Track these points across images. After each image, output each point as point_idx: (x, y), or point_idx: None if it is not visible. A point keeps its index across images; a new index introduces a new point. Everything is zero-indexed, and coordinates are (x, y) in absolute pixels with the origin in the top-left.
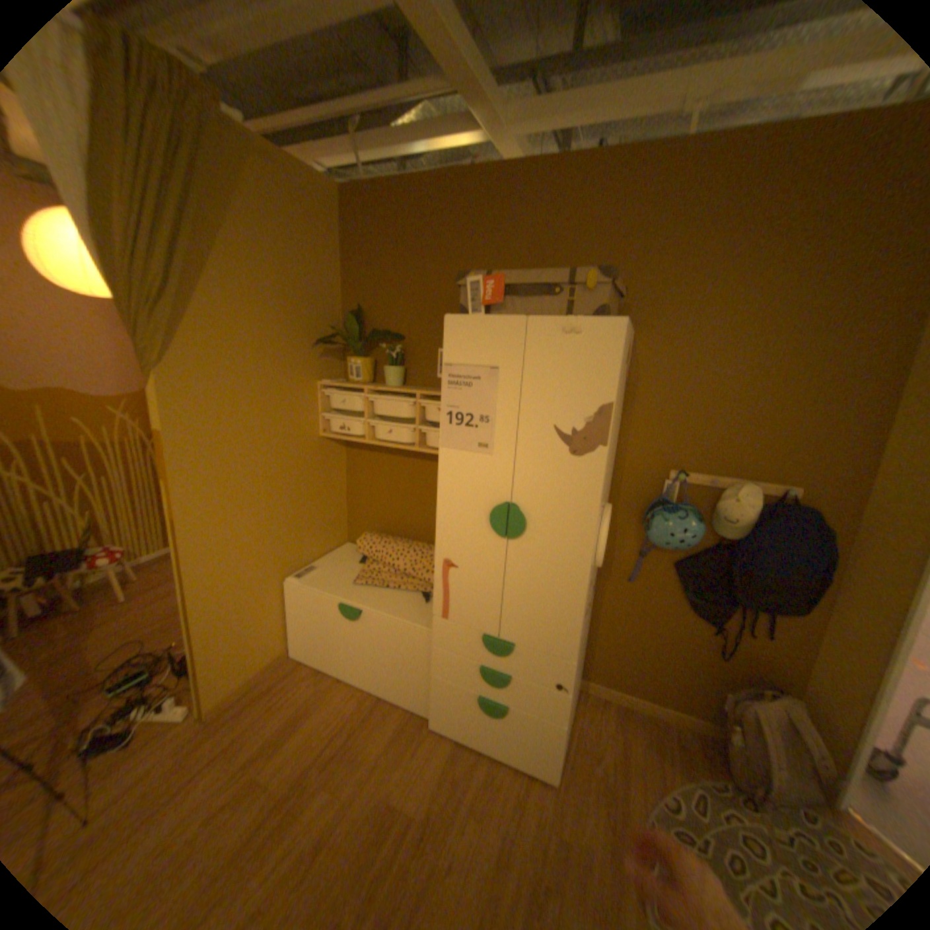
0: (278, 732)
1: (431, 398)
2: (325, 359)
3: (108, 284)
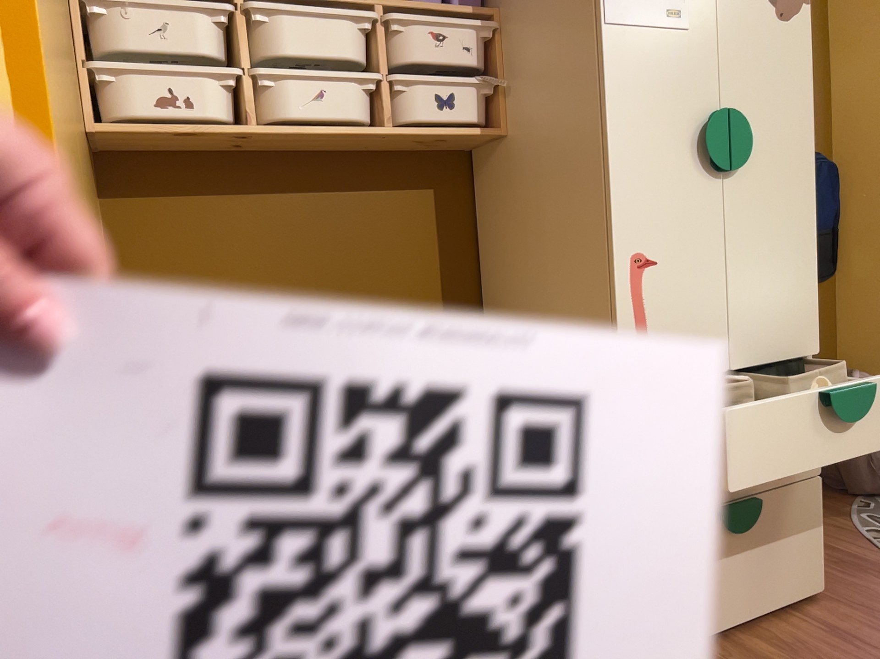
0: None
1: (414, 11)
2: None
3: None
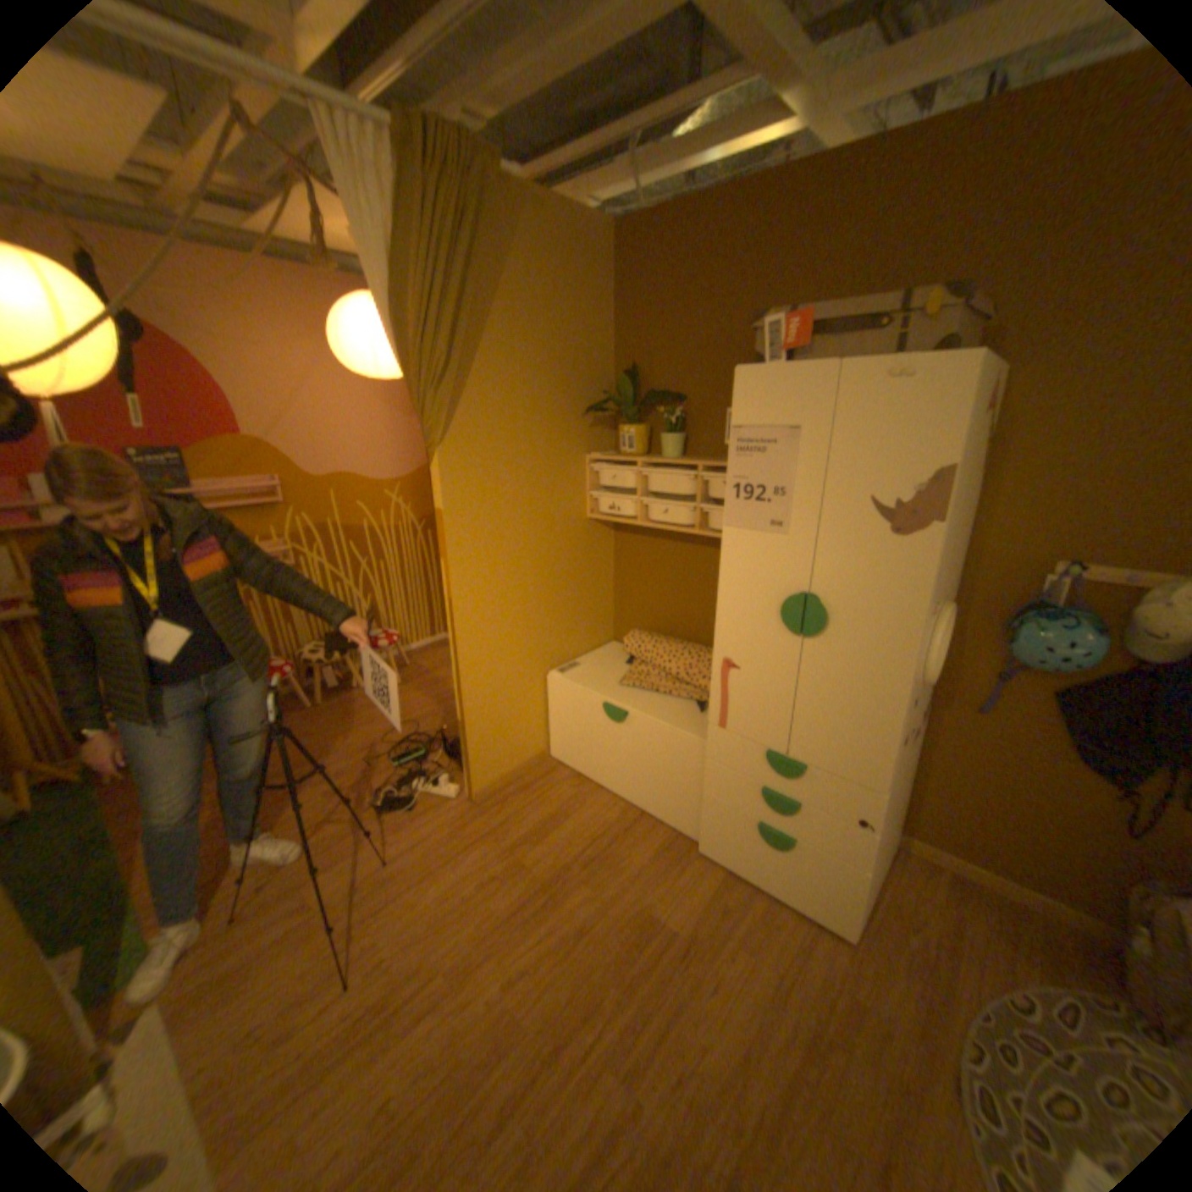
0: (541, 825)
1: (714, 470)
2: (594, 429)
3: (399, 367)
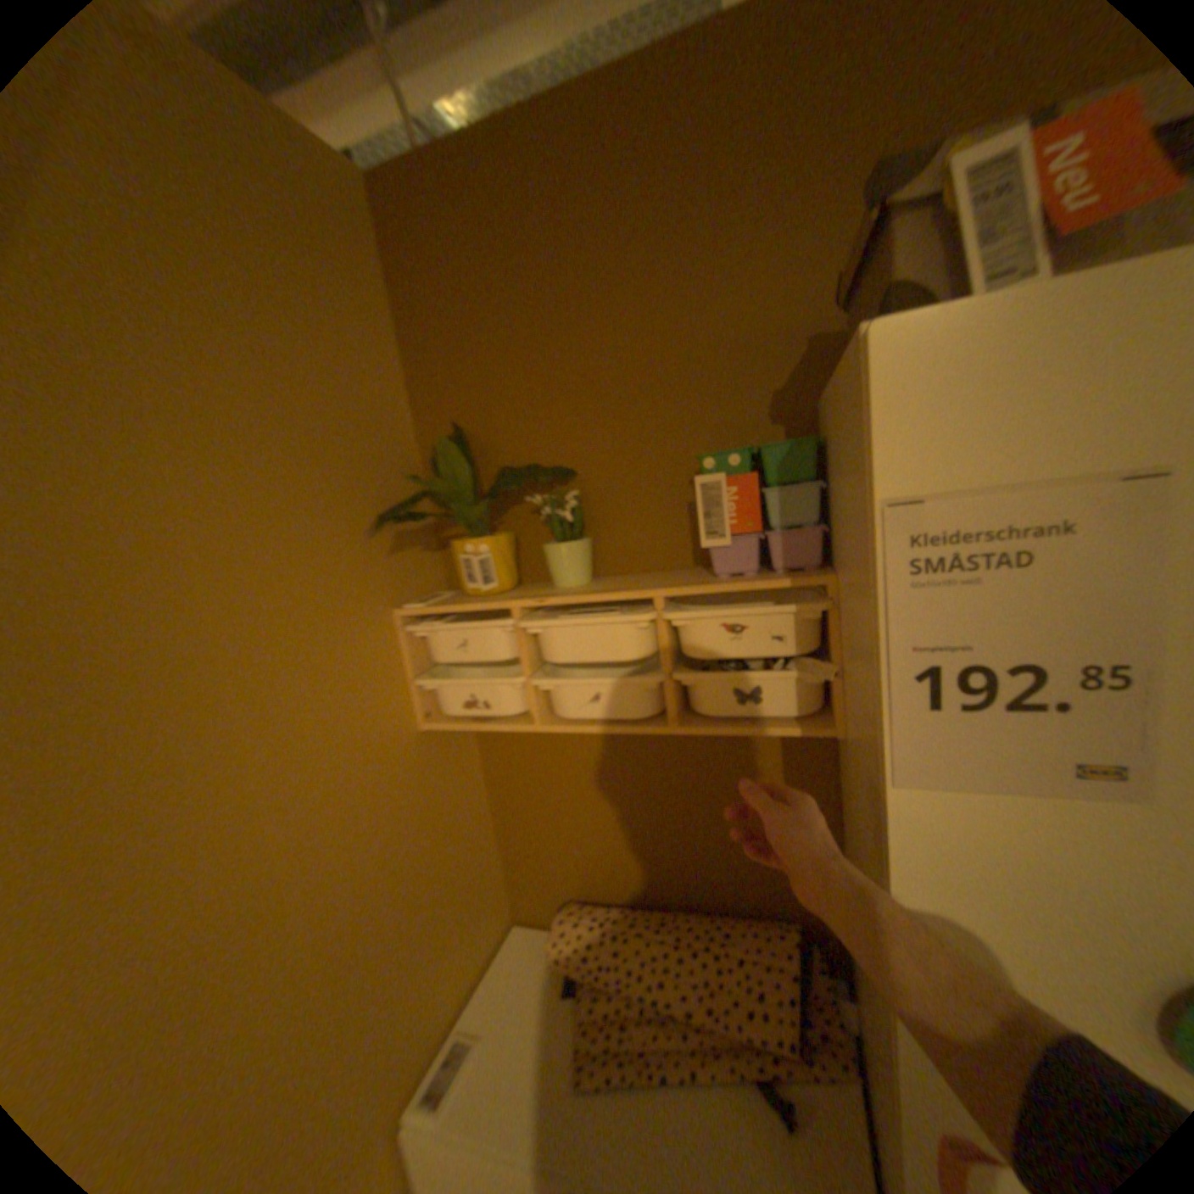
0: None
1: (698, 600)
2: (402, 553)
3: None
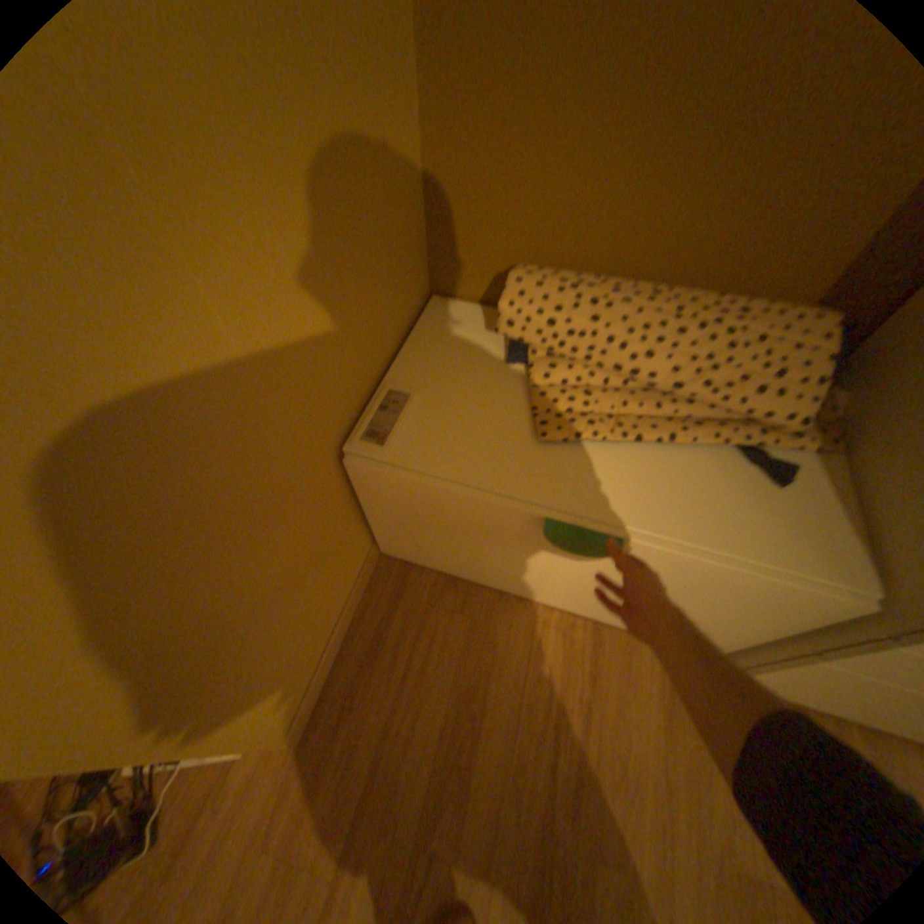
0: (446, 739)
1: None
2: None
3: None
